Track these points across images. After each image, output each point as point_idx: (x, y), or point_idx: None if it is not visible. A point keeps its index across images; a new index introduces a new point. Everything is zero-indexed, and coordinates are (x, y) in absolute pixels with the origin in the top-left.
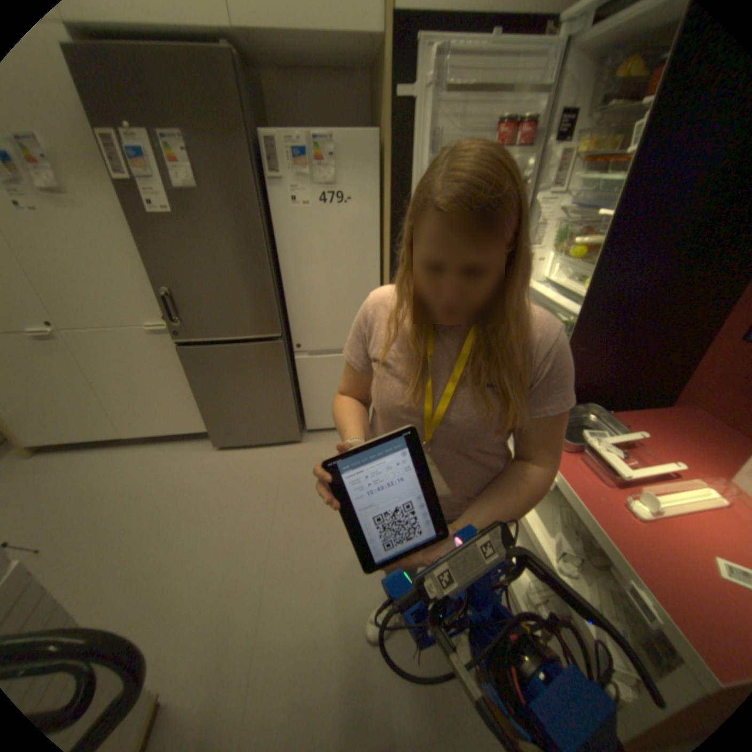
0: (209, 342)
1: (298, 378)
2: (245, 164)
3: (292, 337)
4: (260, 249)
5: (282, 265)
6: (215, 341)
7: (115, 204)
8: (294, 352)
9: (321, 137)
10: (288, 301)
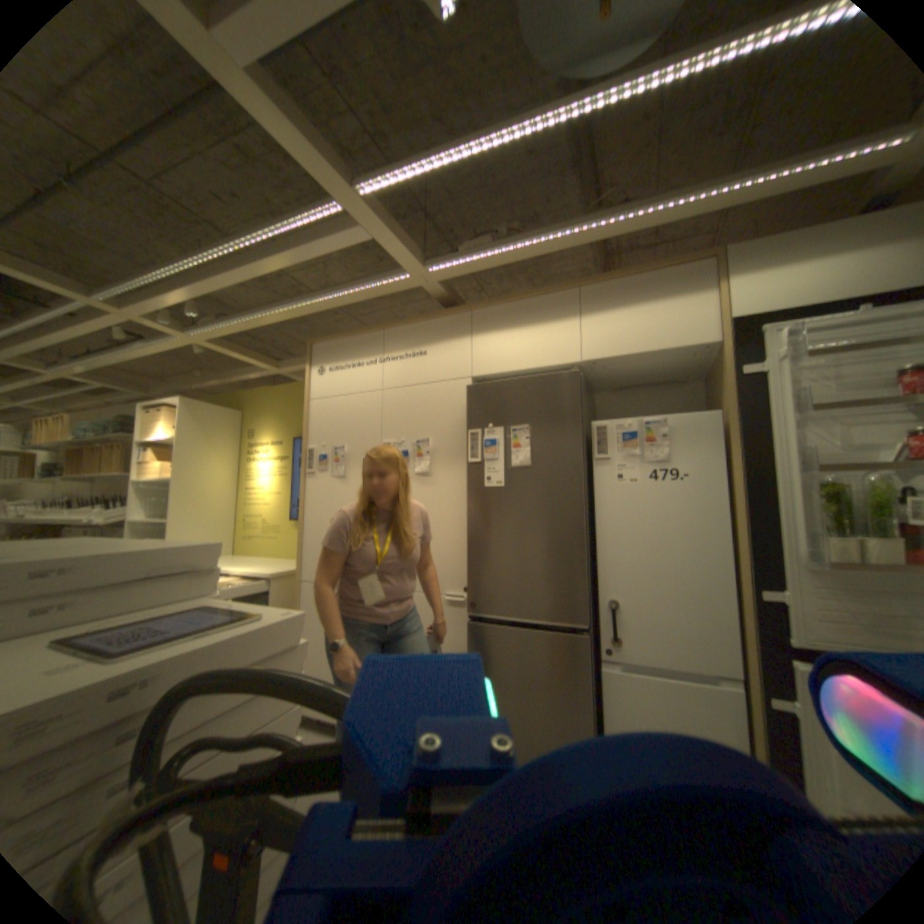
0: (502, 622)
1: (604, 707)
2: (577, 445)
3: (601, 638)
4: (578, 521)
5: (600, 542)
6: (509, 623)
7: (461, 482)
8: (602, 661)
9: (654, 421)
10: (601, 586)
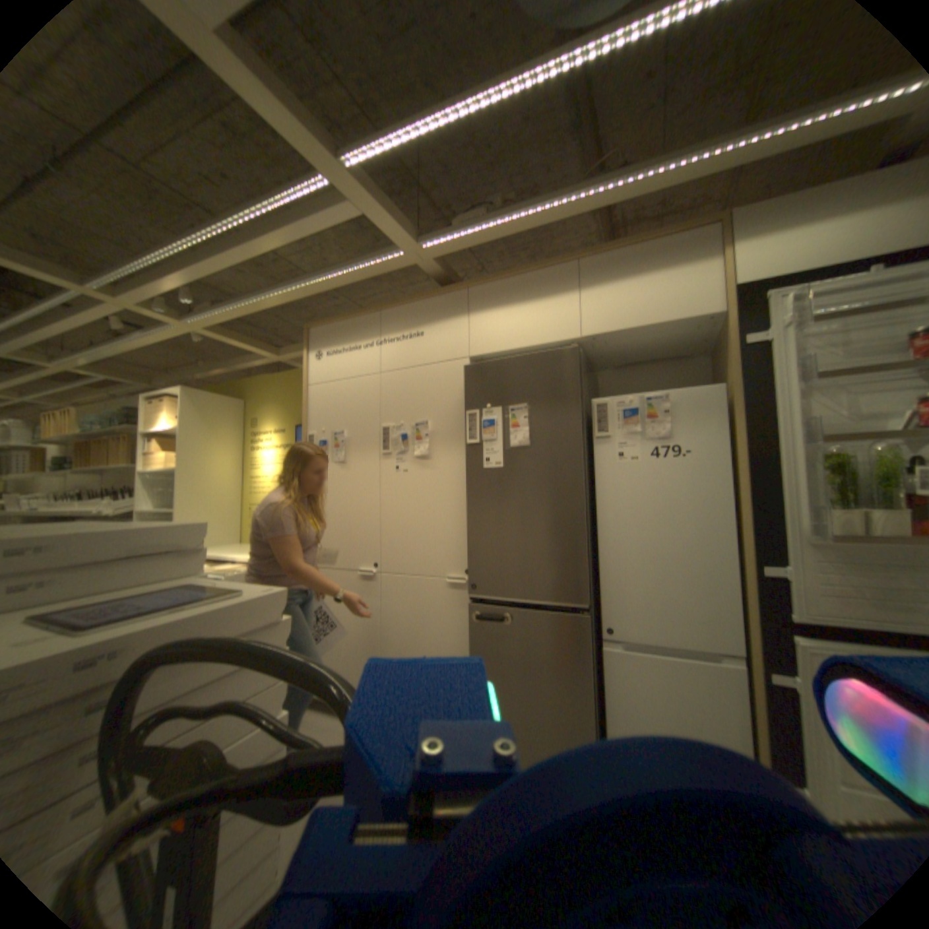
0: (503, 603)
1: (605, 685)
2: (576, 423)
3: (602, 618)
4: (578, 500)
5: (601, 522)
6: (510, 604)
7: (461, 464)
8: (603, 641)
9: (656, 397)
10: (602, 566)
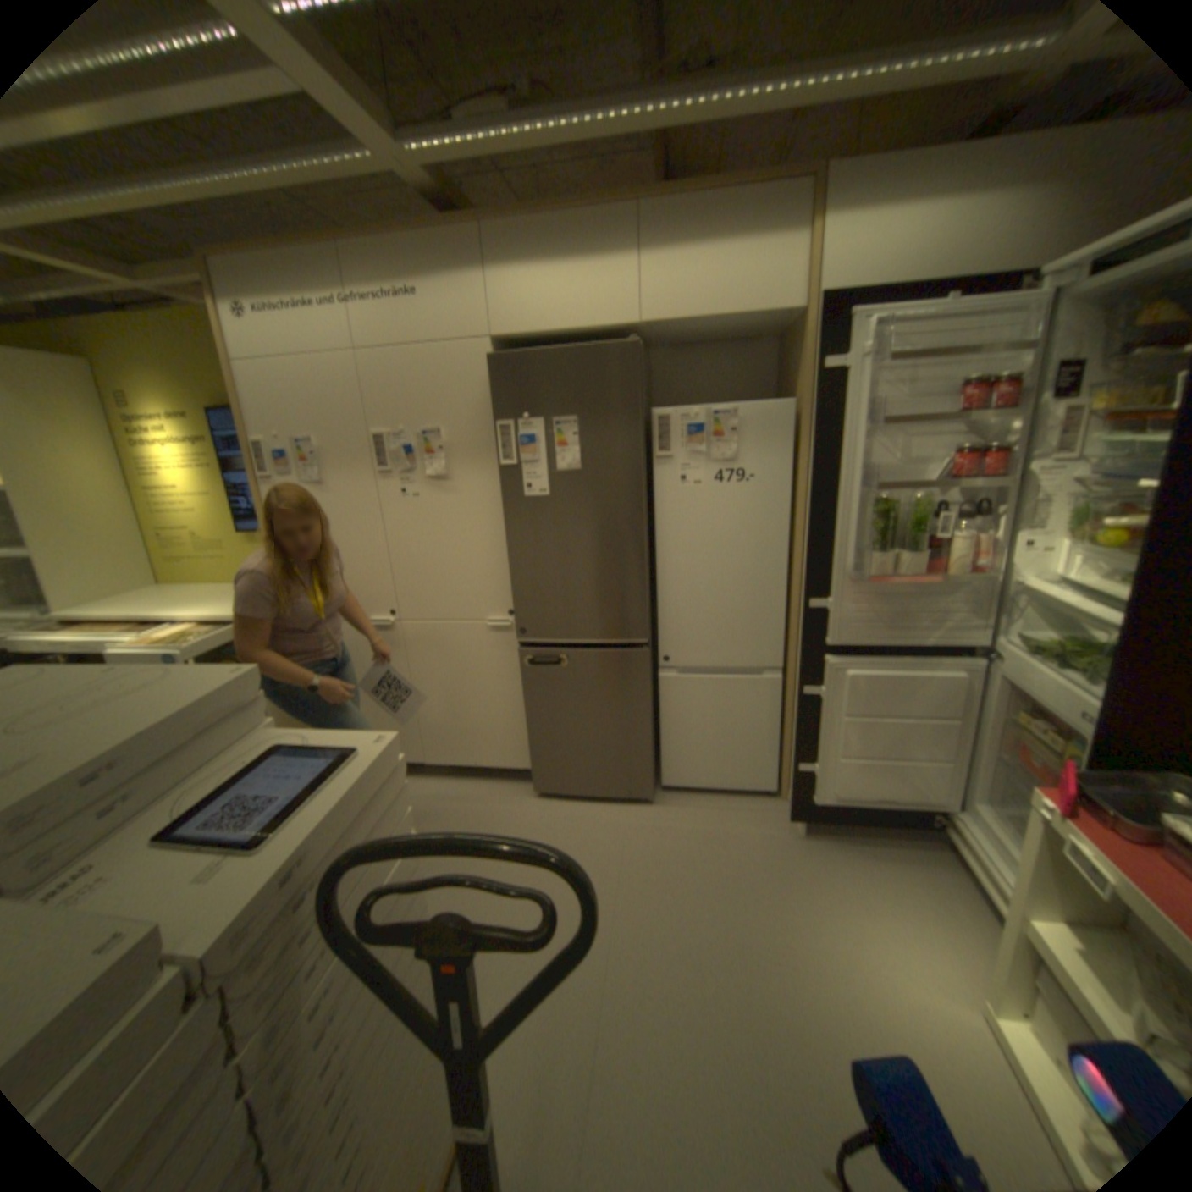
0: (556, 644)
1: (659, 705)
2: (637, 444)
3: (657, 646)
4: (638, 535)
5: (660, 553)
6: (564, 644)
7: (492, 488)
8: (658, 667)
9: (724, 412)
10: (660, 598)
